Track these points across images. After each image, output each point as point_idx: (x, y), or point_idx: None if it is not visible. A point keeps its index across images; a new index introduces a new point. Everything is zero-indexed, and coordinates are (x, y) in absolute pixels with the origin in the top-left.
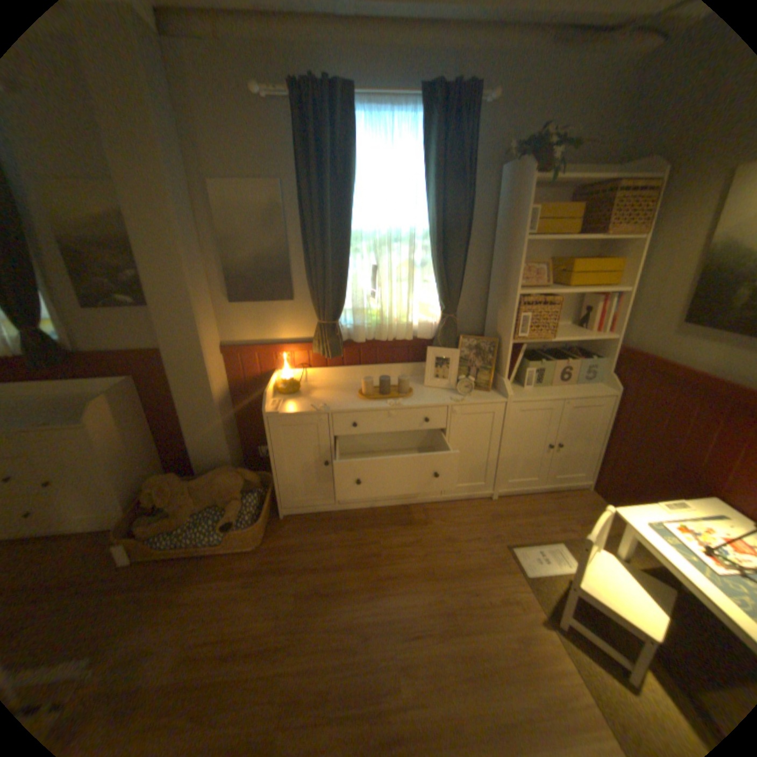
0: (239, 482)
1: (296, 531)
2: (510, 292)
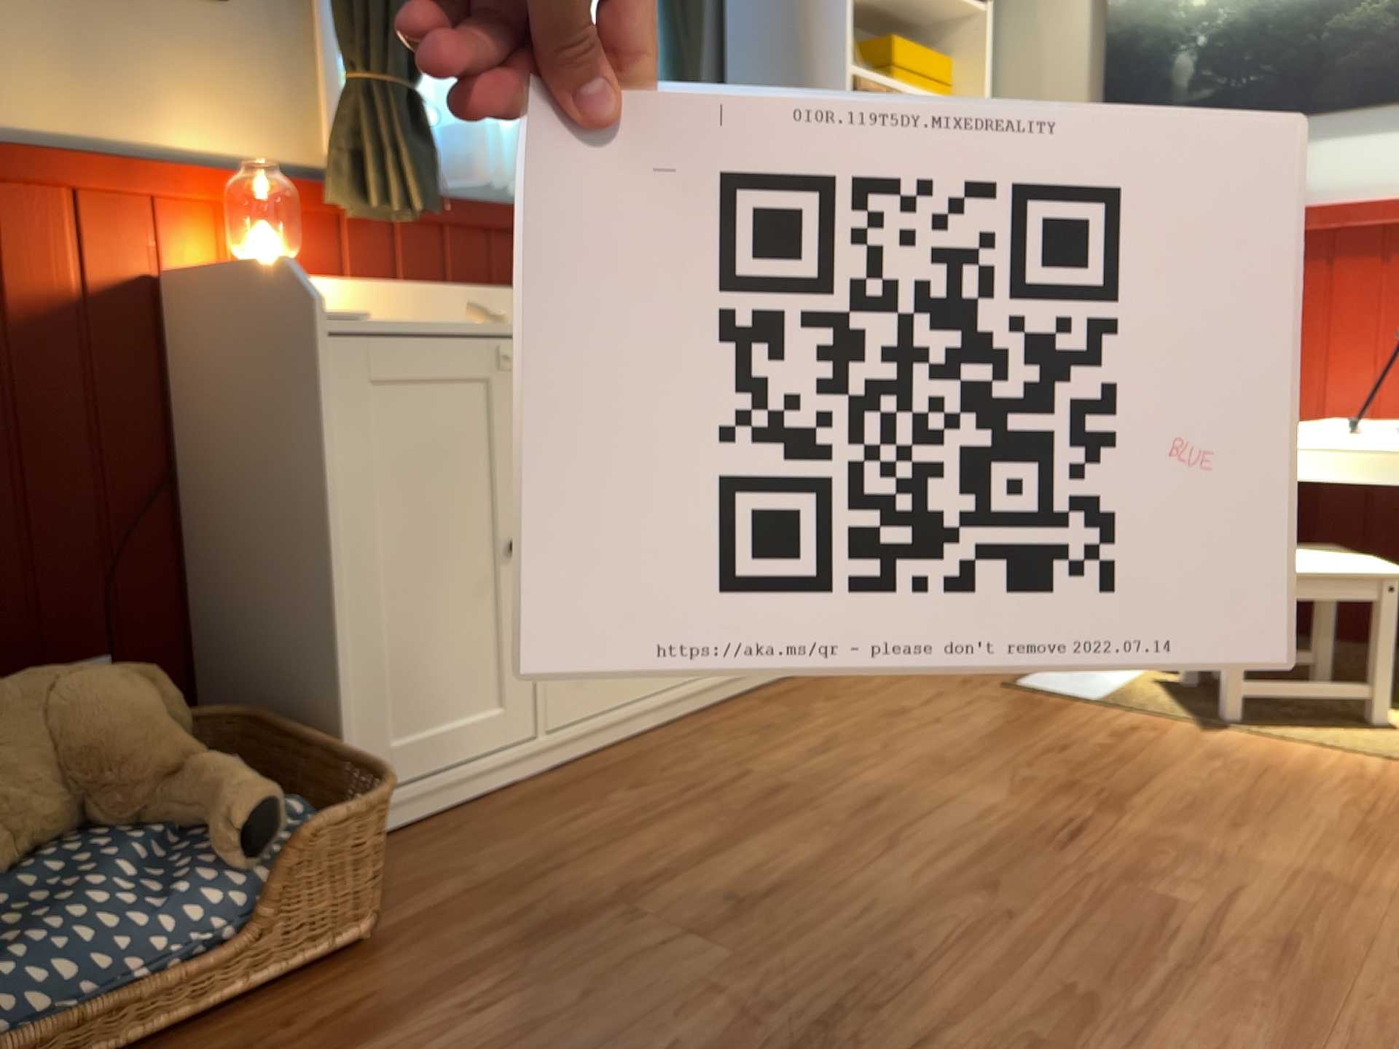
0: (159, 704)
1: (460, 851)
2: (822, 74)
